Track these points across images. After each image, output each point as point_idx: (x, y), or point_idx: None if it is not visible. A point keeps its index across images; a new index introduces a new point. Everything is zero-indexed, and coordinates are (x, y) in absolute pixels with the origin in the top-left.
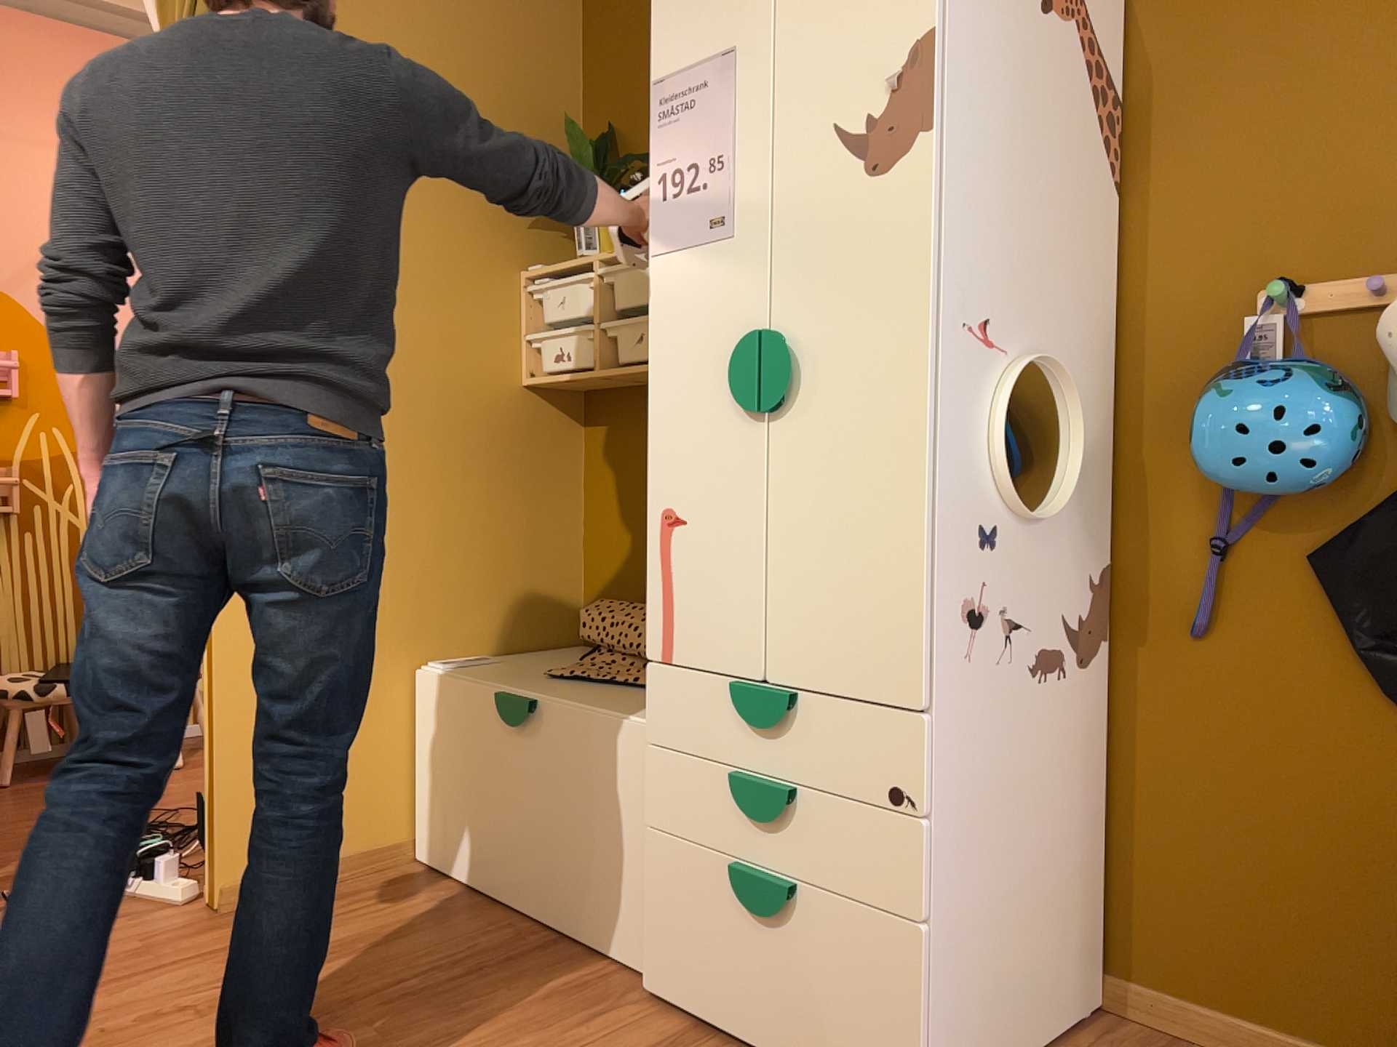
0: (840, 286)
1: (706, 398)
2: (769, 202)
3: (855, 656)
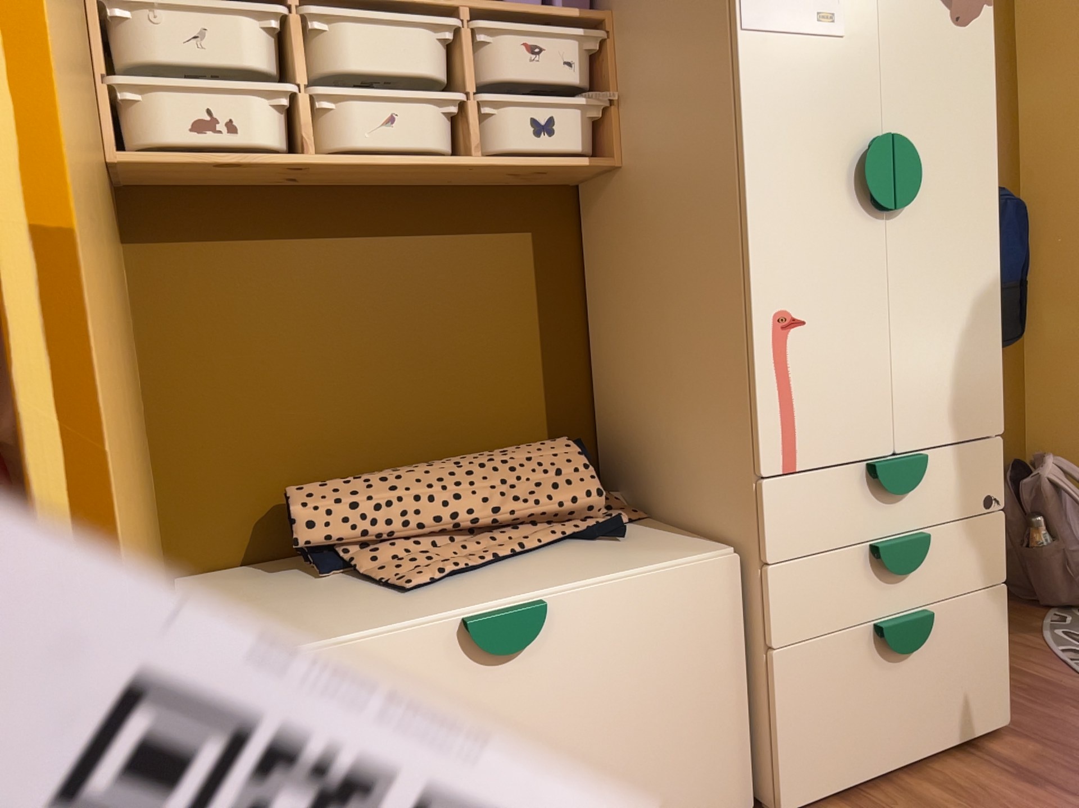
0: (938, 109)
1: (821, 196)
2: (876, 17)
3: (961, 407)
